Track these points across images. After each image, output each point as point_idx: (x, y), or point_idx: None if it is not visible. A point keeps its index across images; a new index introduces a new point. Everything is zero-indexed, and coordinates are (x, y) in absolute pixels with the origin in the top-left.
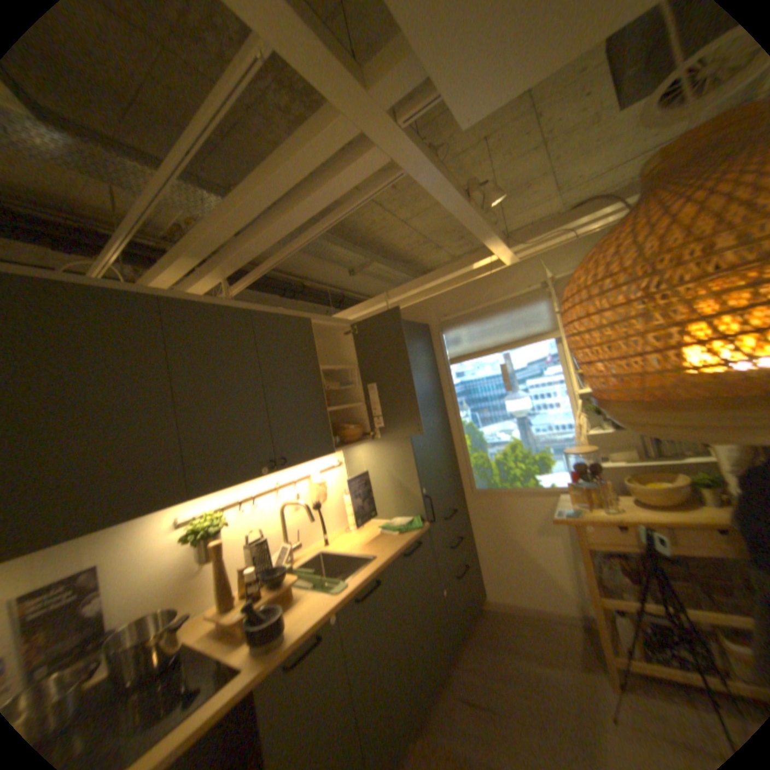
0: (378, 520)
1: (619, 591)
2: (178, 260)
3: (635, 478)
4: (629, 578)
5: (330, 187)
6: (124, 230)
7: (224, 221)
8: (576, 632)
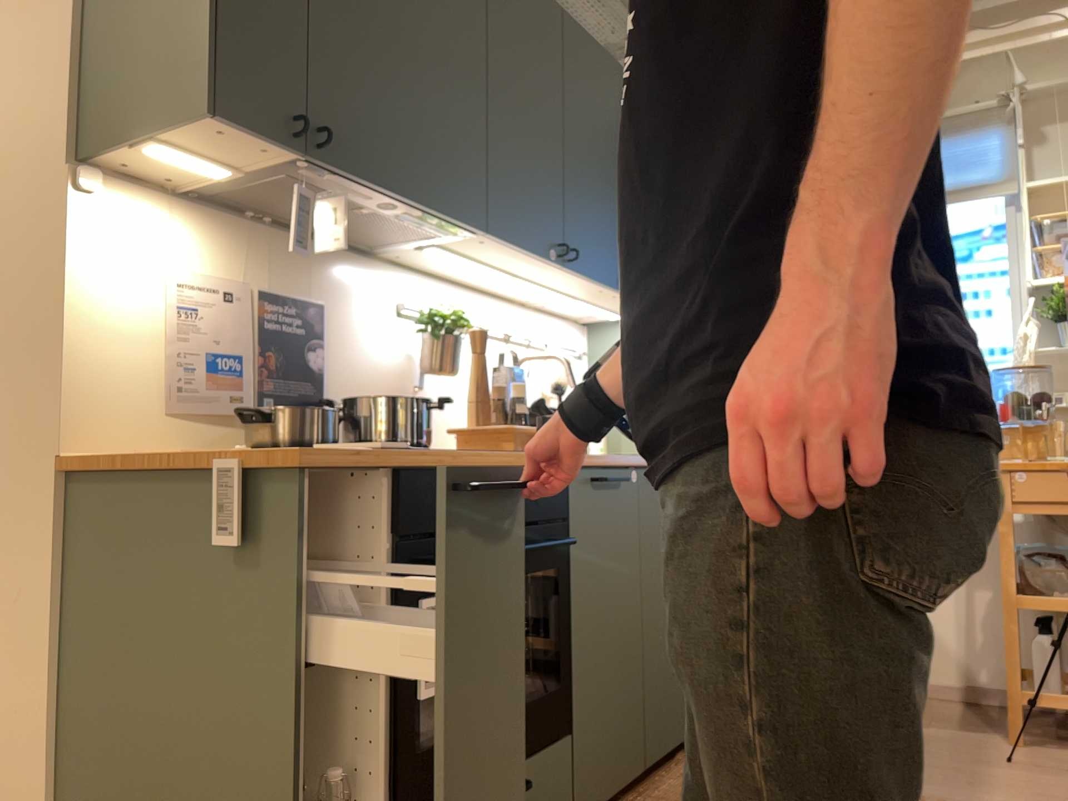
0: None
1: (1051, 585)
2: None
3: None
4: None
5: None
6: None
7: None
8: (952, 705)
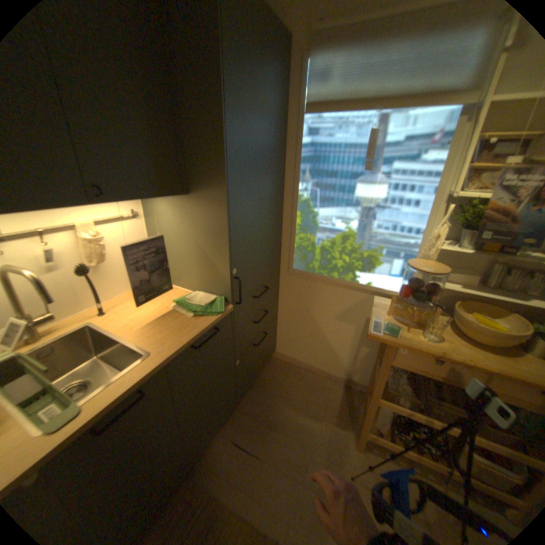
0: (180, 288)
1: (399, 396)
2: None
3: (464, 304)
4: (412, 387)
5: None
6: None
7: None
8: (338, 389)
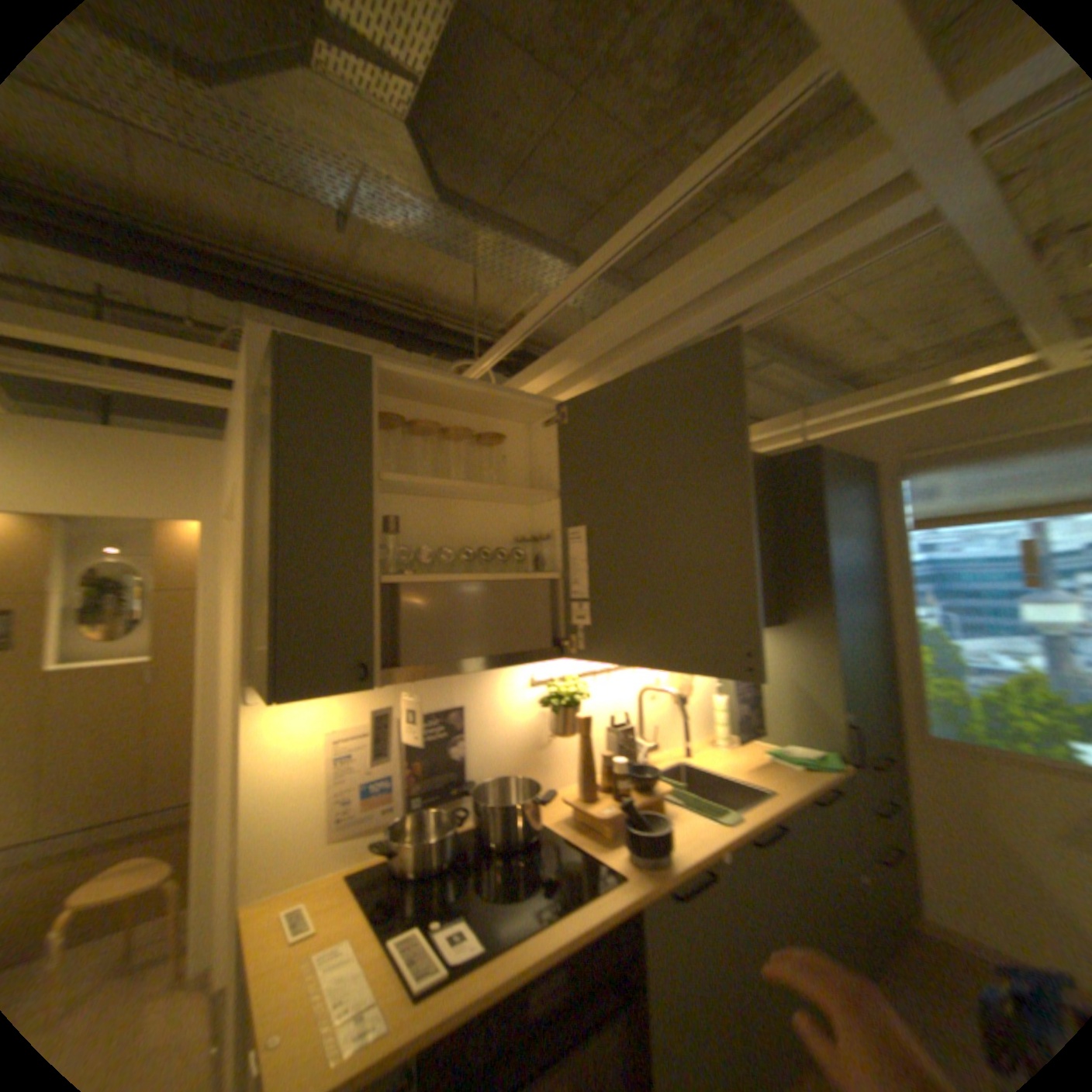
0: (761, 743)
1: None
2: (565, 360)
3: None
4: None
5: (814, 254)
6: (527, 324)
7: (645, 310)
8: None
